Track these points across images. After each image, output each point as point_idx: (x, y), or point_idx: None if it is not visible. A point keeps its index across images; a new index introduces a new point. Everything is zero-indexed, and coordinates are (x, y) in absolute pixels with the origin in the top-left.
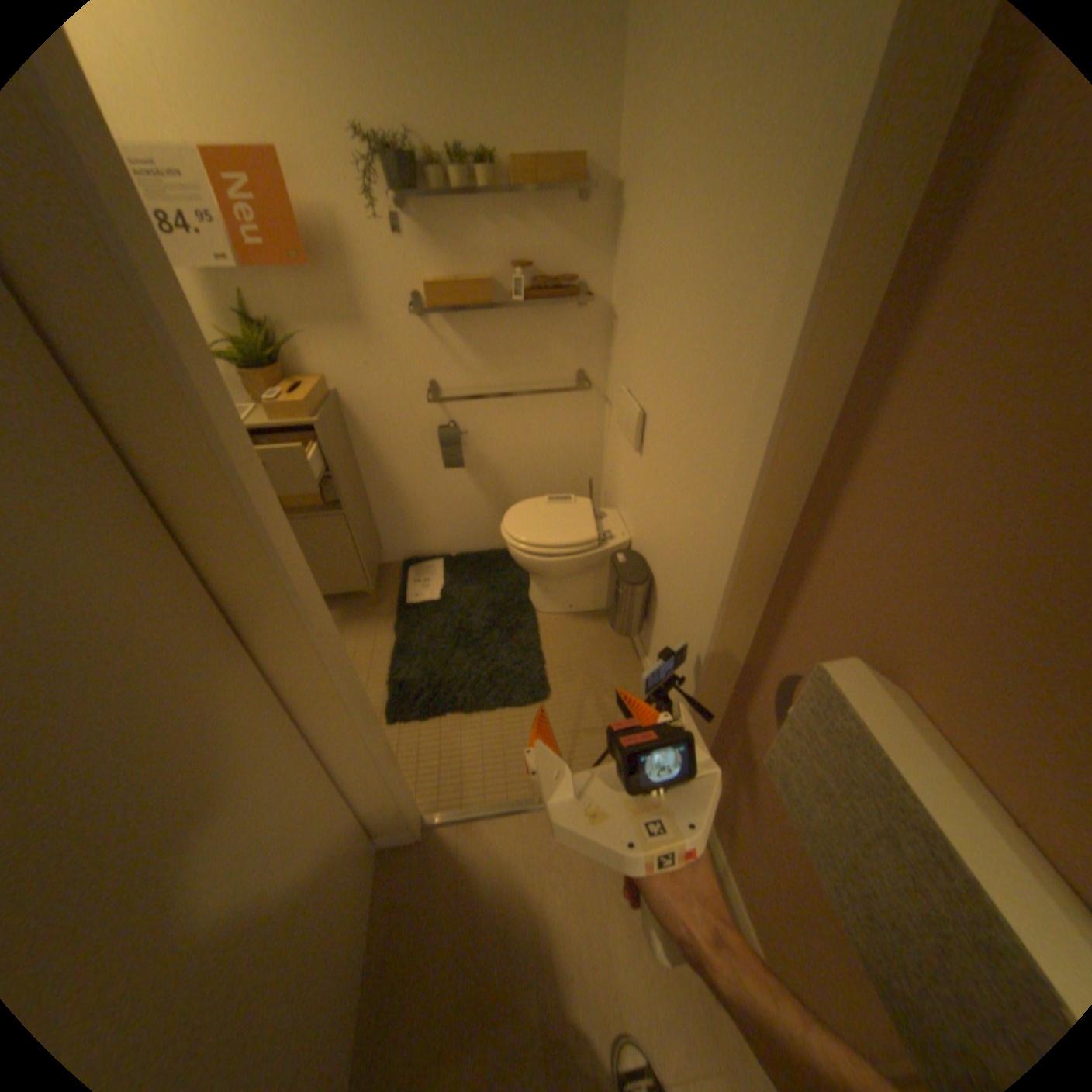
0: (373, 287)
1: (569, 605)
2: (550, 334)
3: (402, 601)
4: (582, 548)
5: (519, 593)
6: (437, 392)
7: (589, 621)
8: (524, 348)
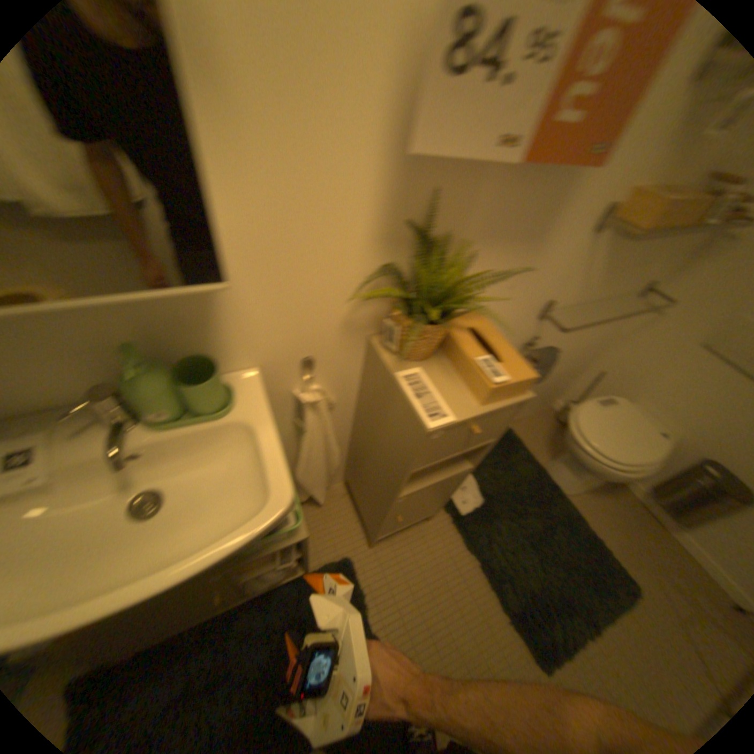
0: (586, 190)
1: (592, 486)
2: (667, 247)
3: (455, 511)
4: (666, 459)
5: (544, 479)
6: (549, 310)
7: (607, 496)
8: (640, 262)
